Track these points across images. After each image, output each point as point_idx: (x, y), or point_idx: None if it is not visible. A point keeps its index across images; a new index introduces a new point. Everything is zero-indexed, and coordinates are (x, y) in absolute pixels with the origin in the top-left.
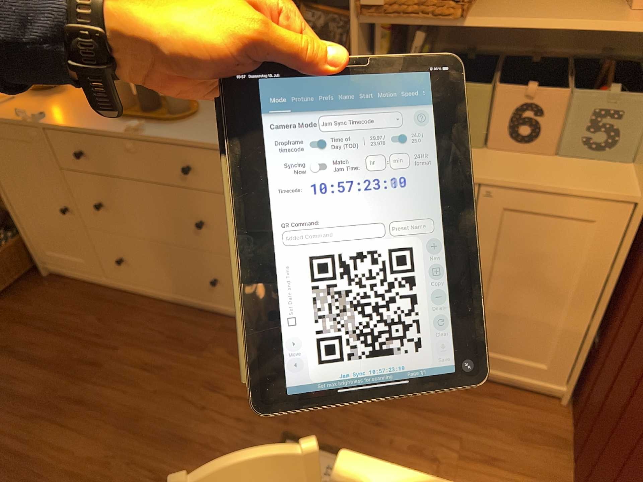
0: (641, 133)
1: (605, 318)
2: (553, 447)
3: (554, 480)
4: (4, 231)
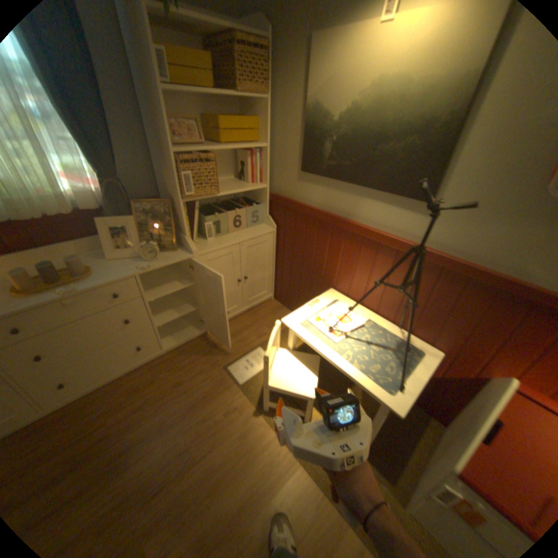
0: (263, 214)
1: (276, 266)
2: (281, 310)
3: None
4: None
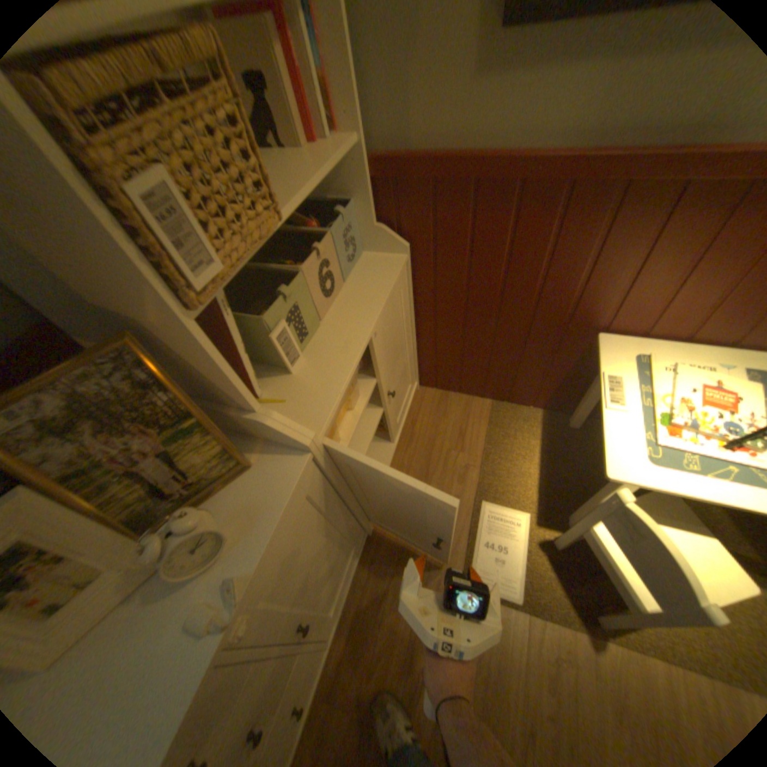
0: (363, 225)
1: (417, 331)
2: (449, 400)
3: (470, 403)
4: None
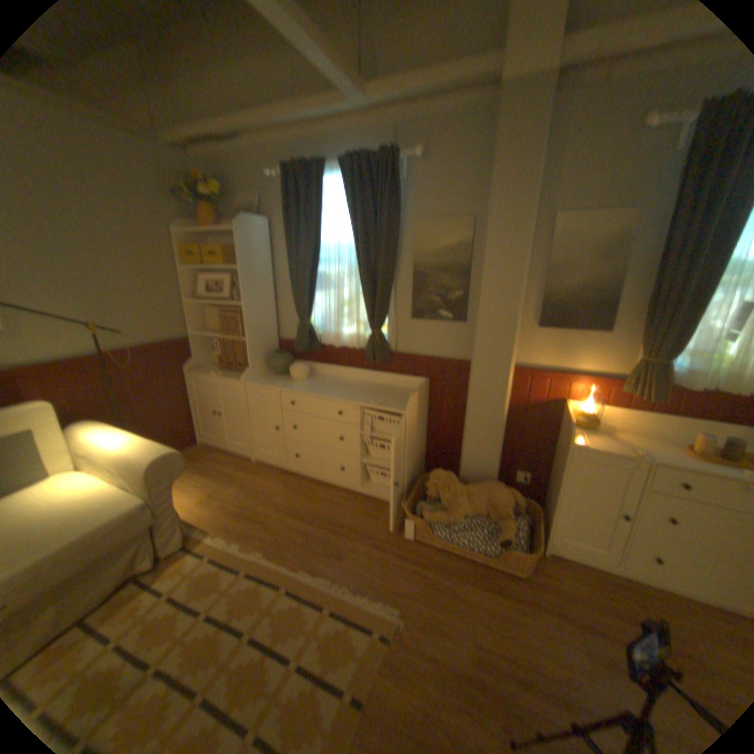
0: None
1: None
2: None
3: None
4: (518, 519)
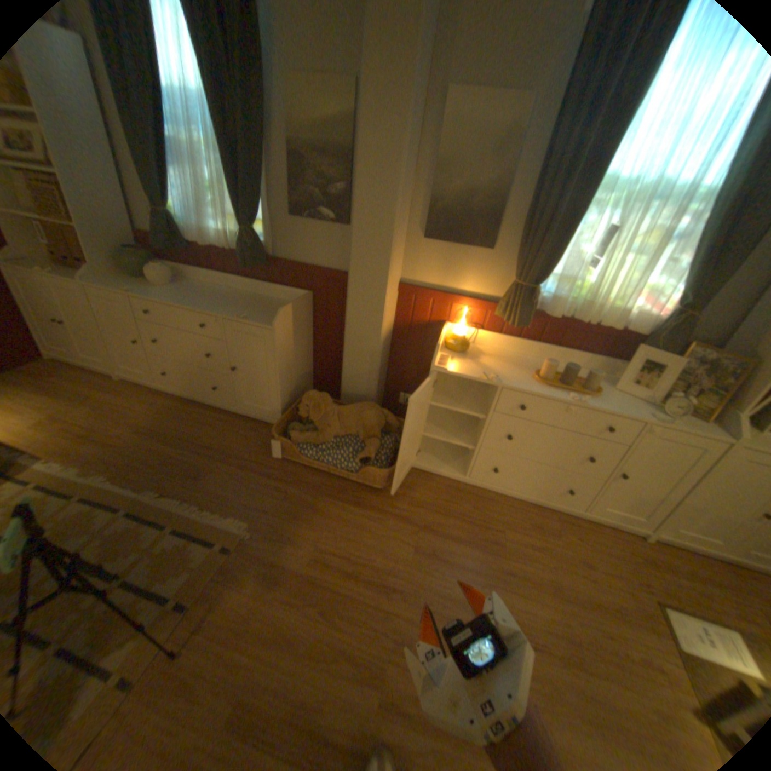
0: None
1: None
2: None
3: None
4: (385, 437)
